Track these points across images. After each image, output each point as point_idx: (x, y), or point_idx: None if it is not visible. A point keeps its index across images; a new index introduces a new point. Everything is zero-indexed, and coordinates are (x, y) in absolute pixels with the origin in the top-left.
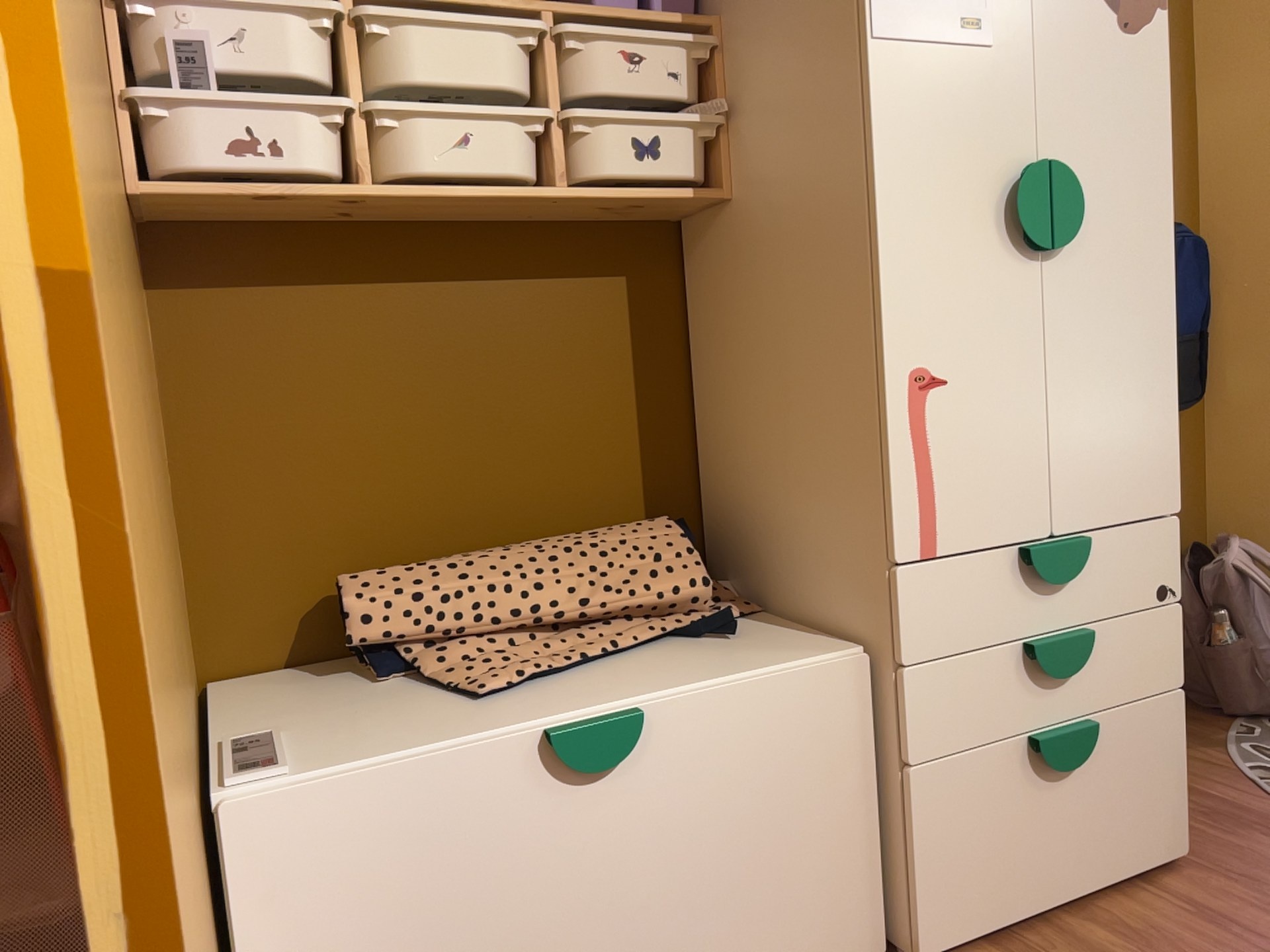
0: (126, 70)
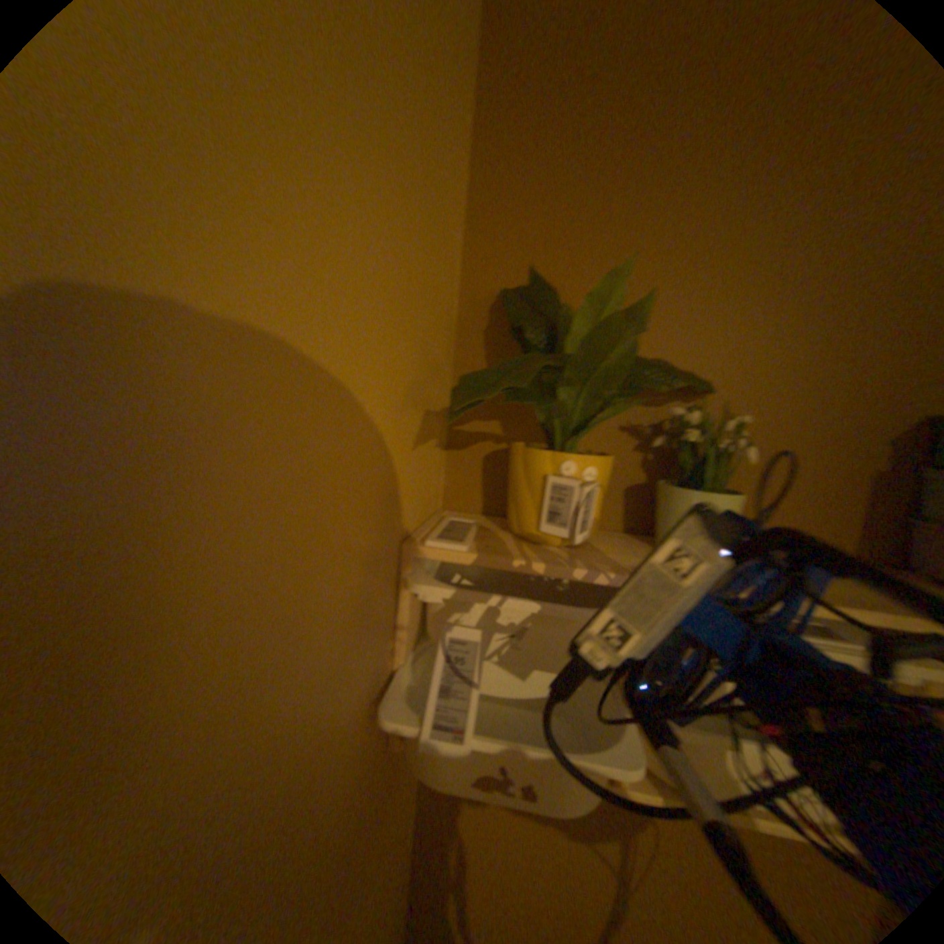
0: (421, 619)
